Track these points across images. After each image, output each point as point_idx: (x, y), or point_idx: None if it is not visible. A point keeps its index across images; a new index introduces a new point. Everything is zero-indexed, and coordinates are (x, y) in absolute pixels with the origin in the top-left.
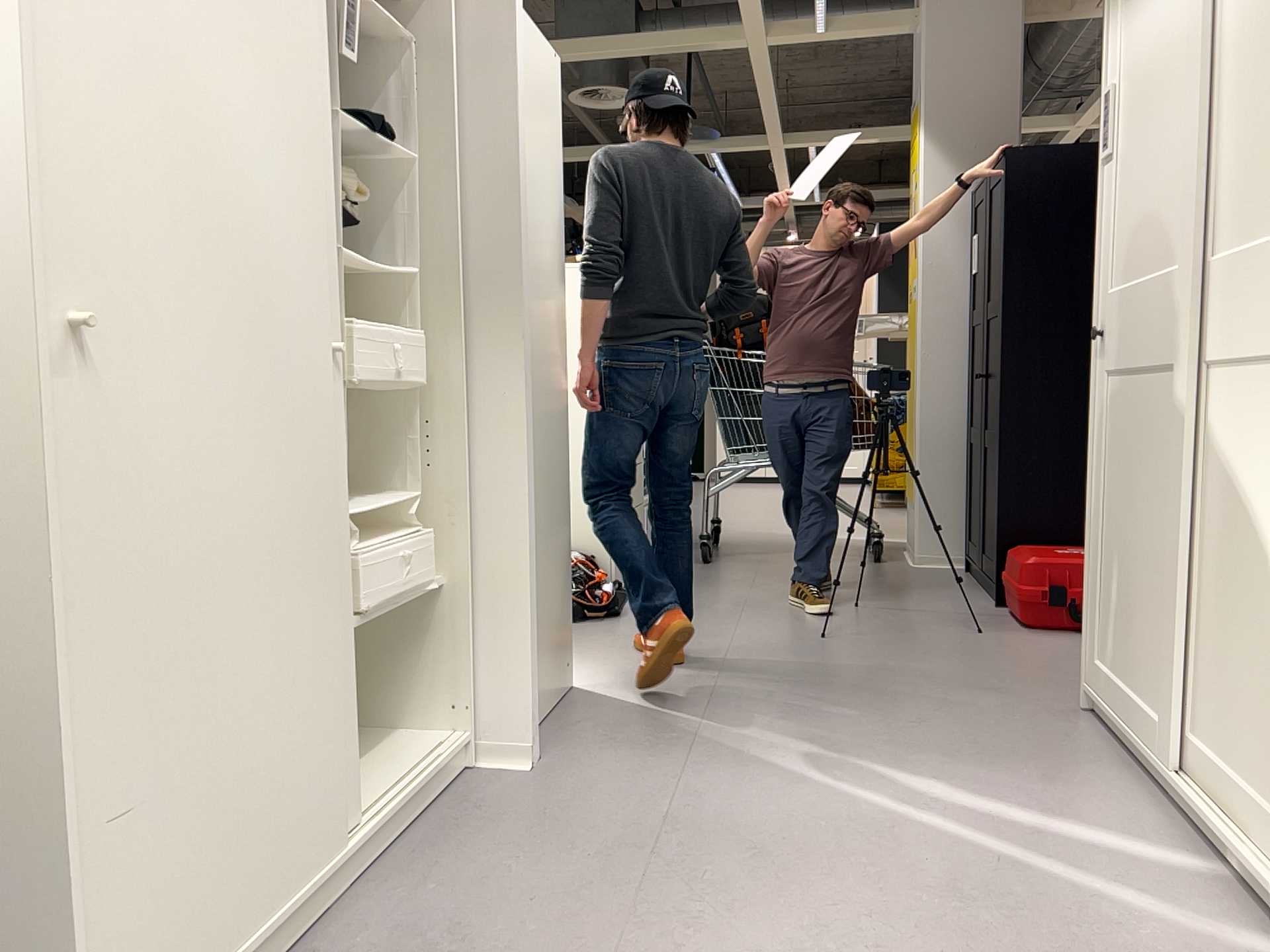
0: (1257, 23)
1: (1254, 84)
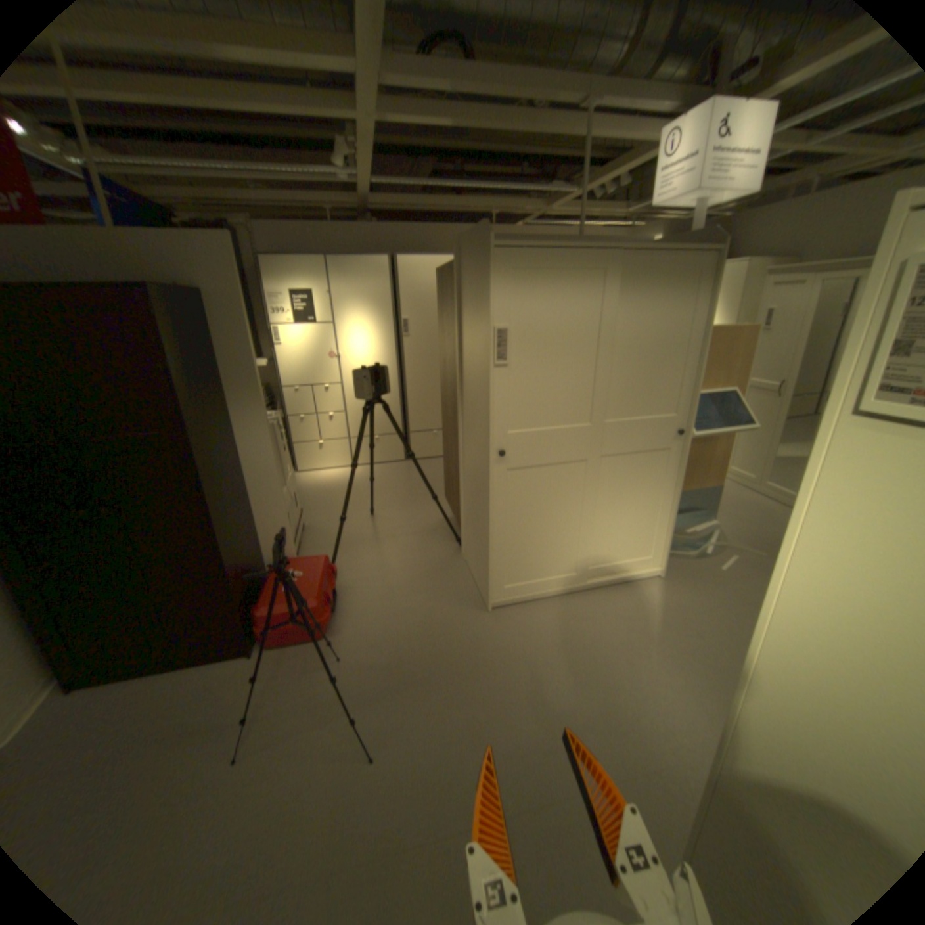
0: (641, 346)
1: (639, 367)
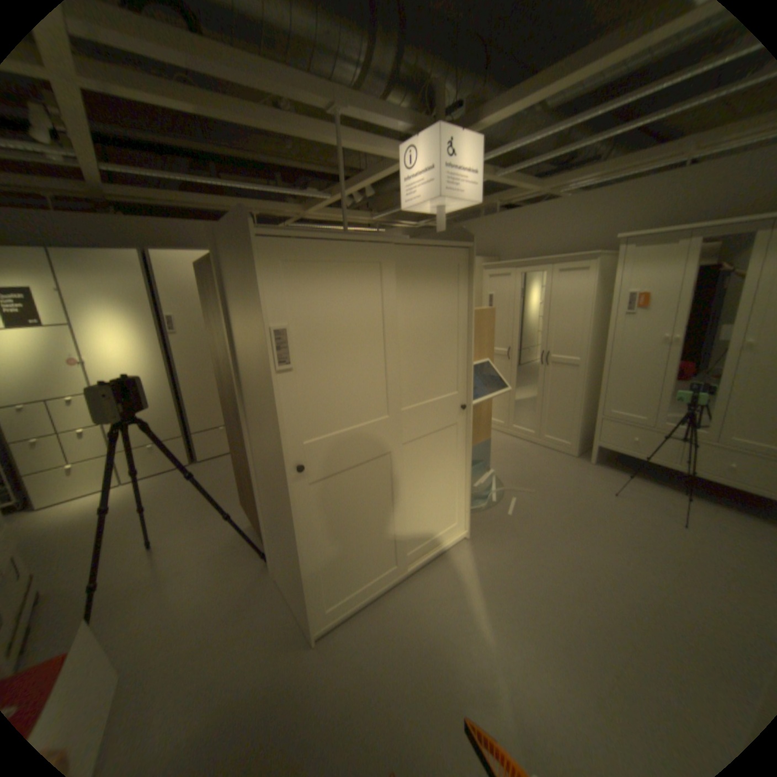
0: (422, 334)
1: (422, 353)
